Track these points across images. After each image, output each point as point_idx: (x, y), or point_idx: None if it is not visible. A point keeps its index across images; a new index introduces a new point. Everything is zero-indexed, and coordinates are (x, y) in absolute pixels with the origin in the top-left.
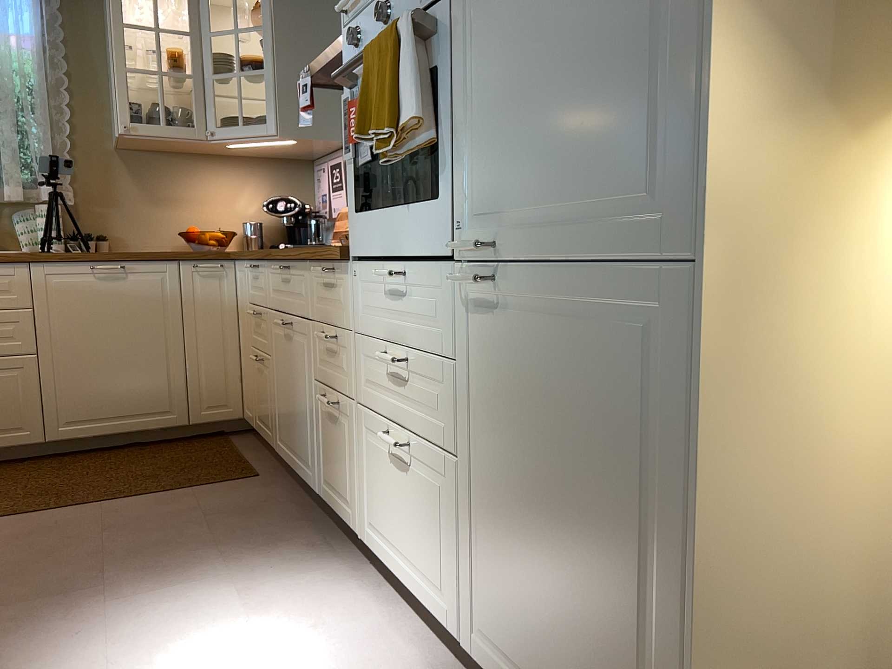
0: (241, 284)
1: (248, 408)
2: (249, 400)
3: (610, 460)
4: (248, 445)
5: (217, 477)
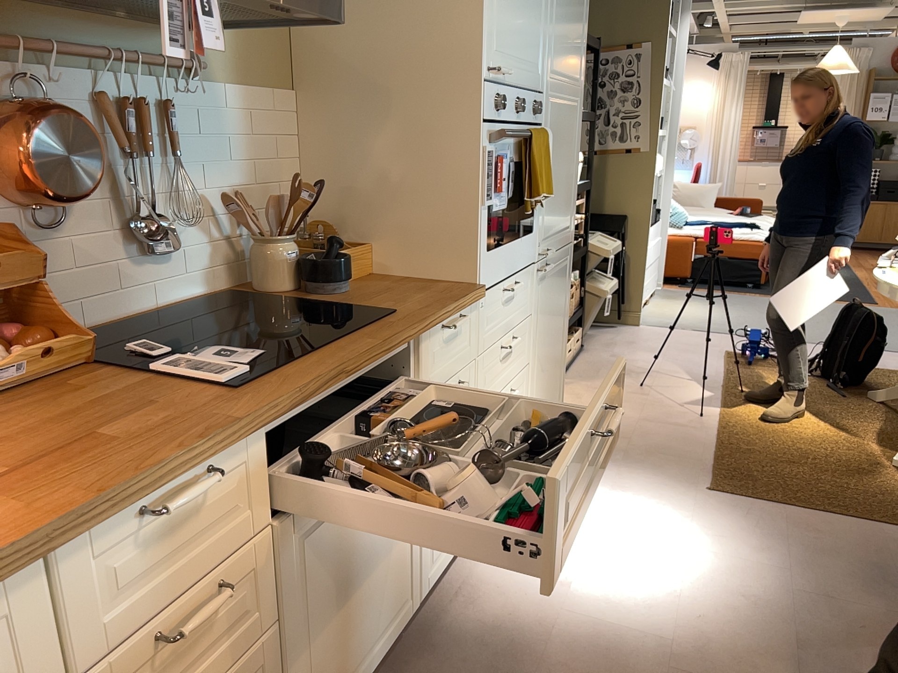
0: None
1: None
2: None
3: (560, 307)
4: None
5: None
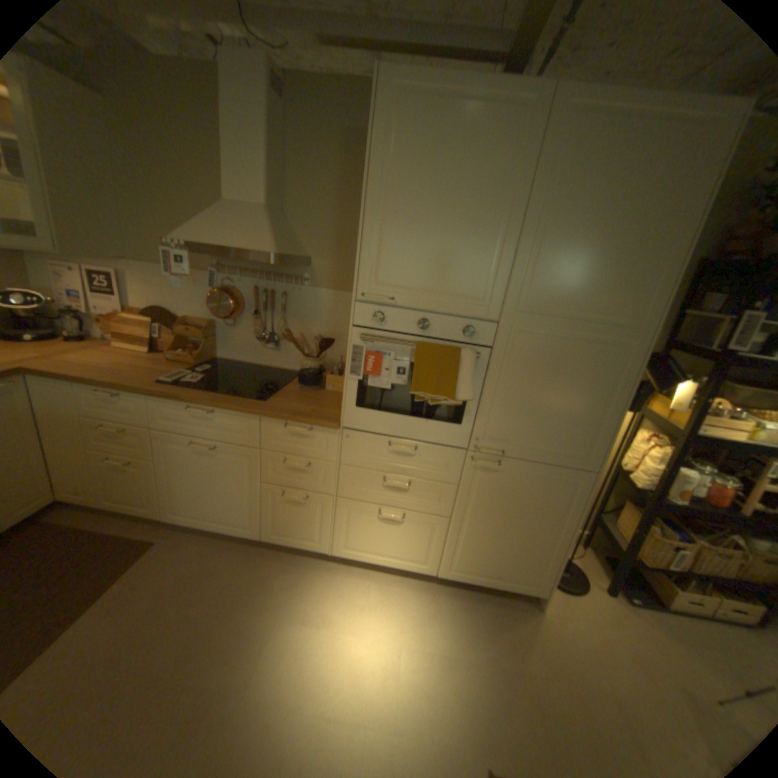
0: (55, 400)
1: (73, 494)
2: (80, 488)
3: (543, 514)
4: (85, 521)
5: (118, 563)
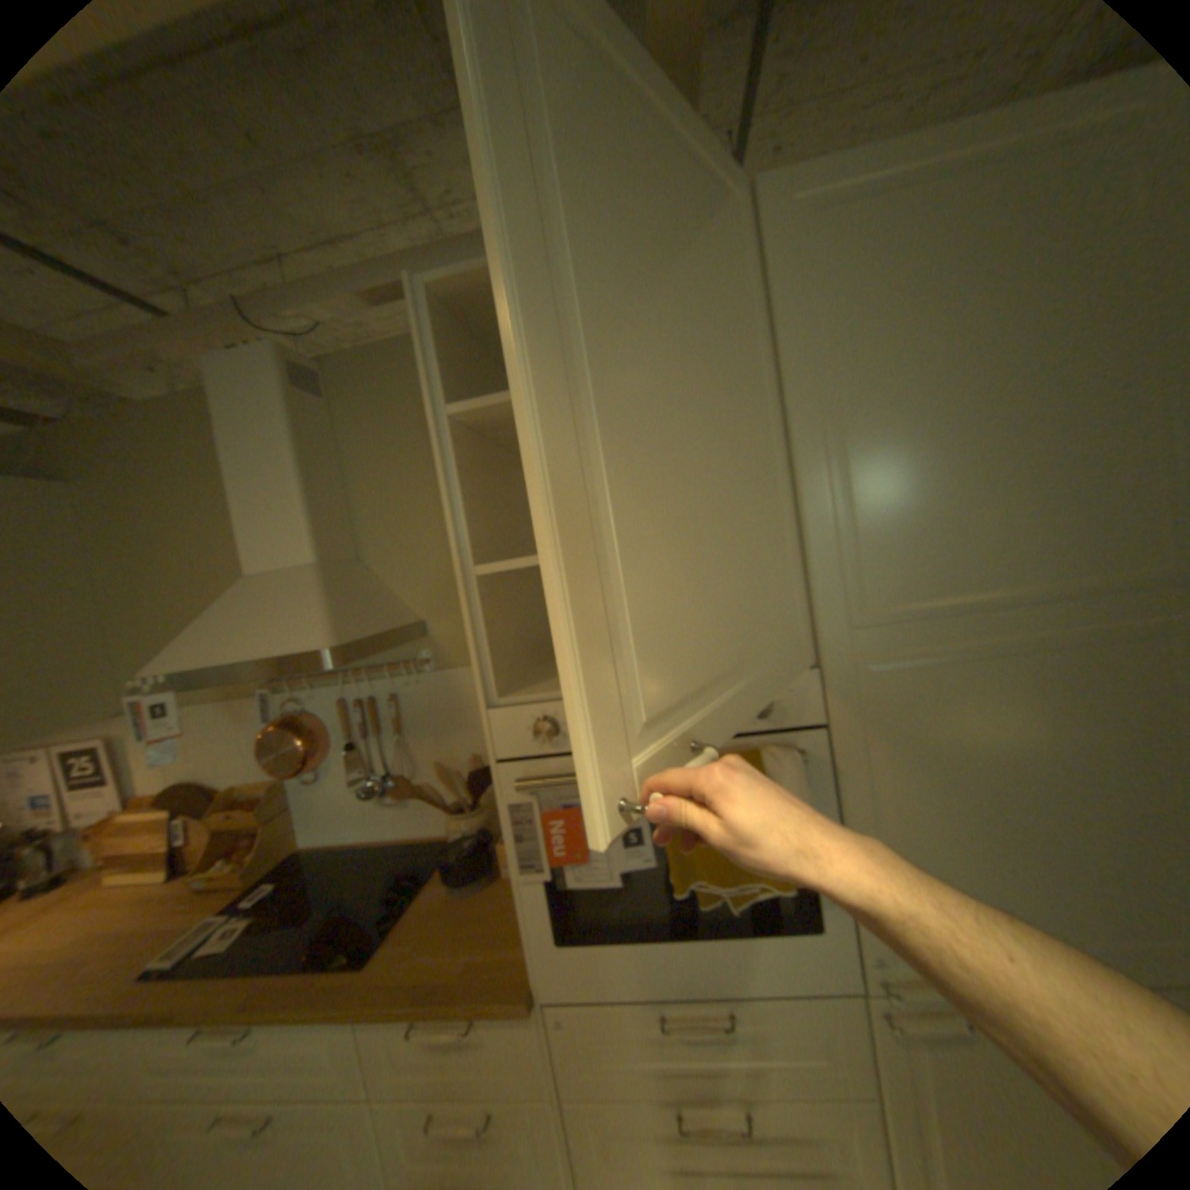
0: None
1: None
2: None
3: None
4: None
5: None
